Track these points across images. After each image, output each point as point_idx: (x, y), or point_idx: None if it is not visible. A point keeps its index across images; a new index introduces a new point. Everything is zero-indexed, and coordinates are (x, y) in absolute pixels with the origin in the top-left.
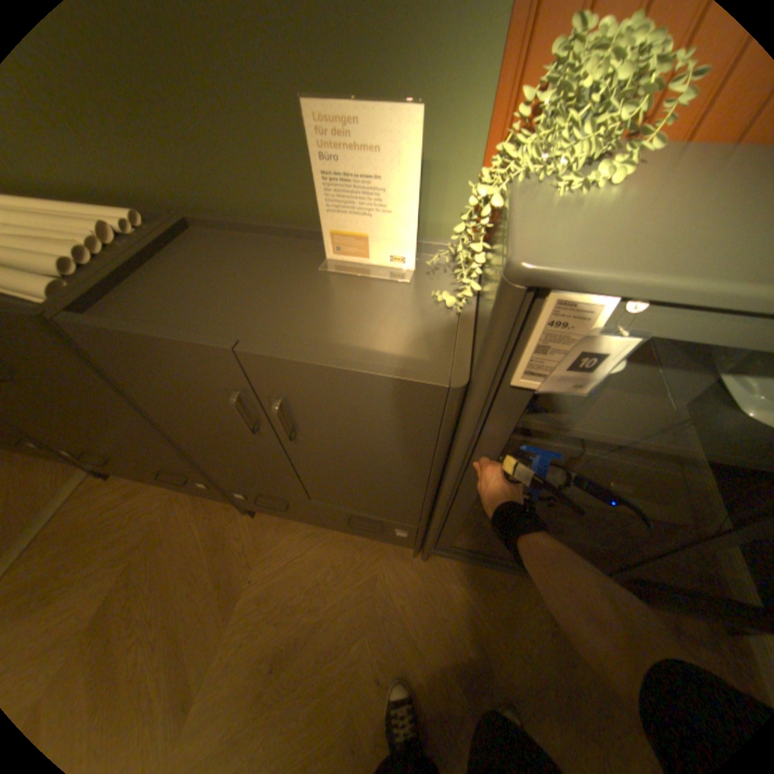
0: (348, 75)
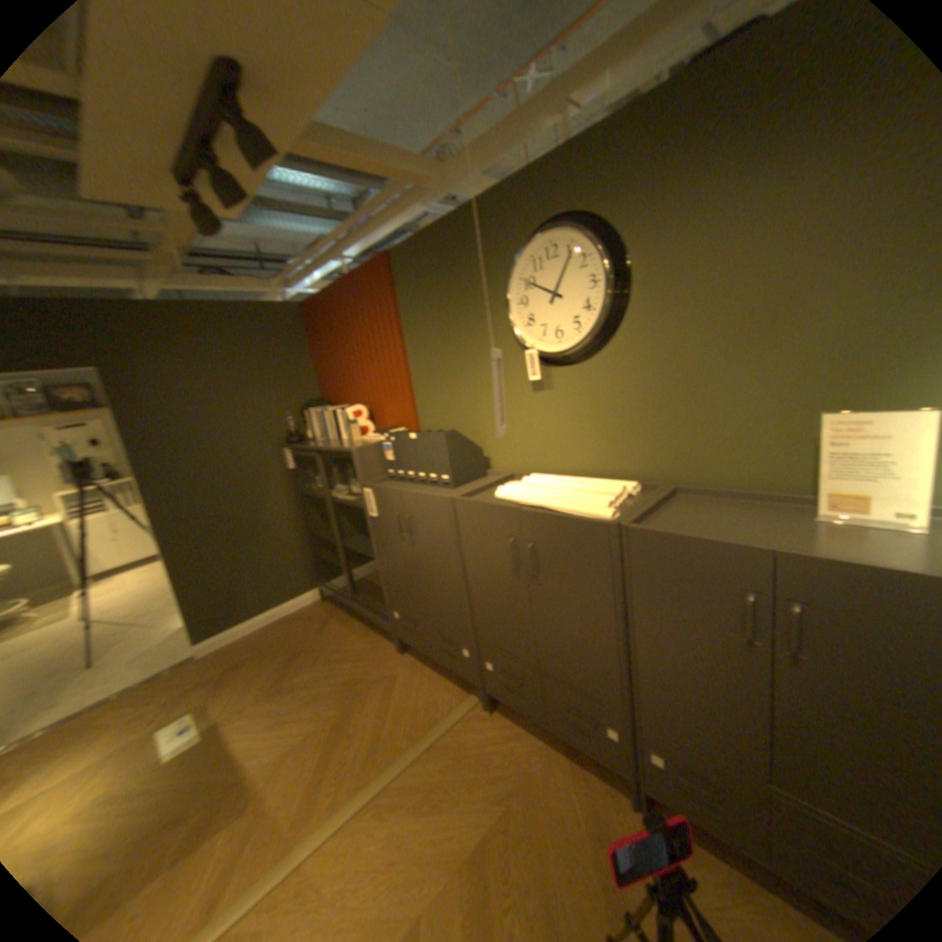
0: (849, 402)
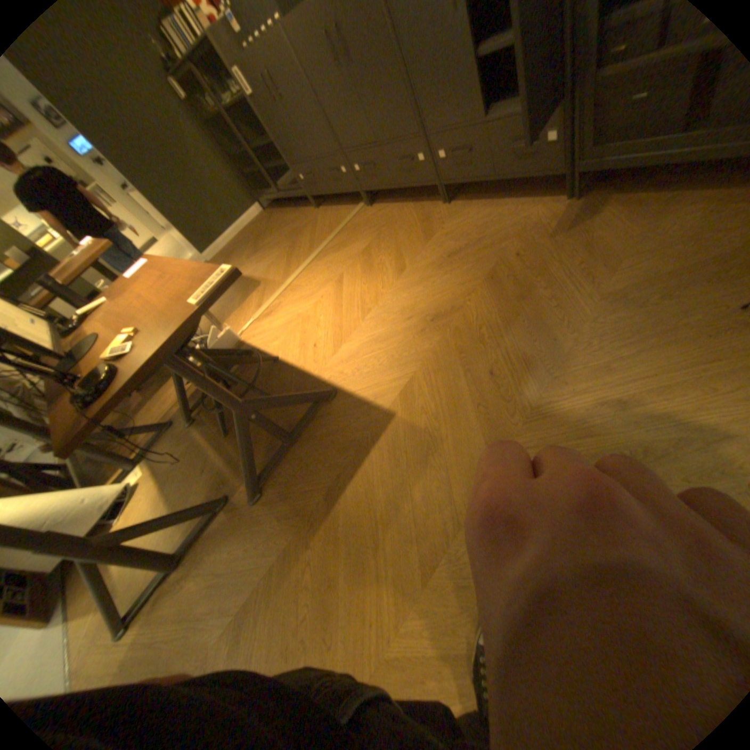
0: None
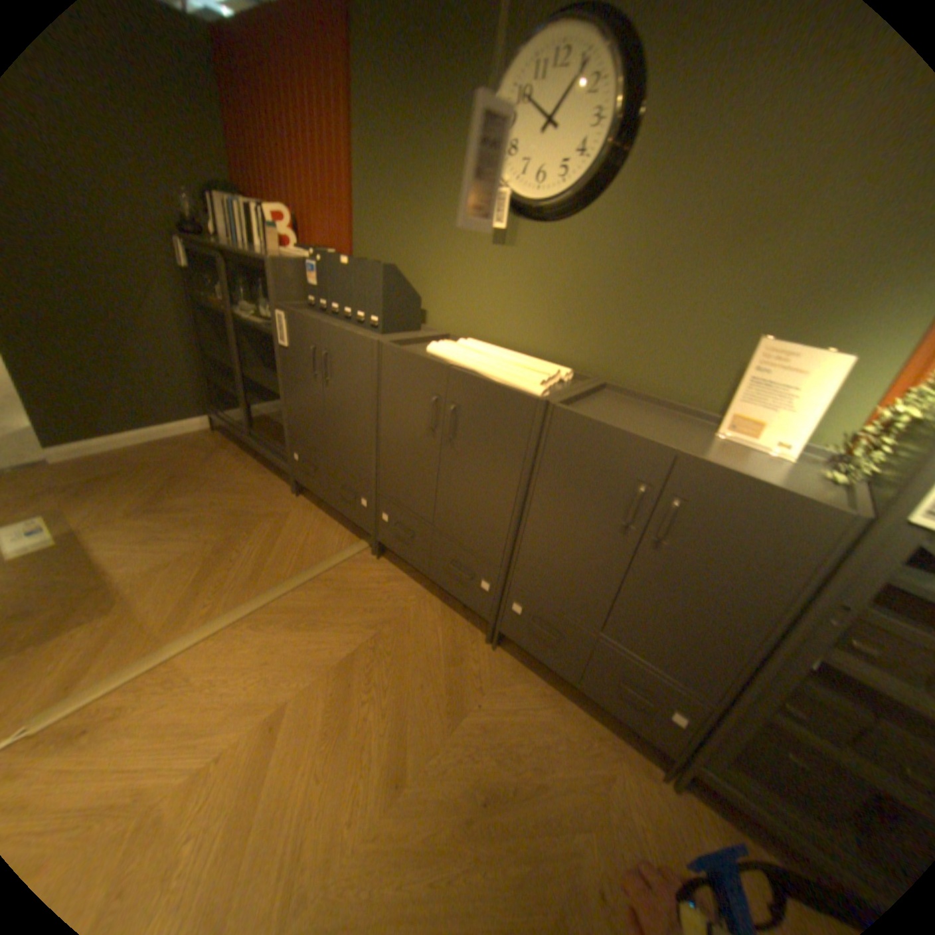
0: (787, 334)
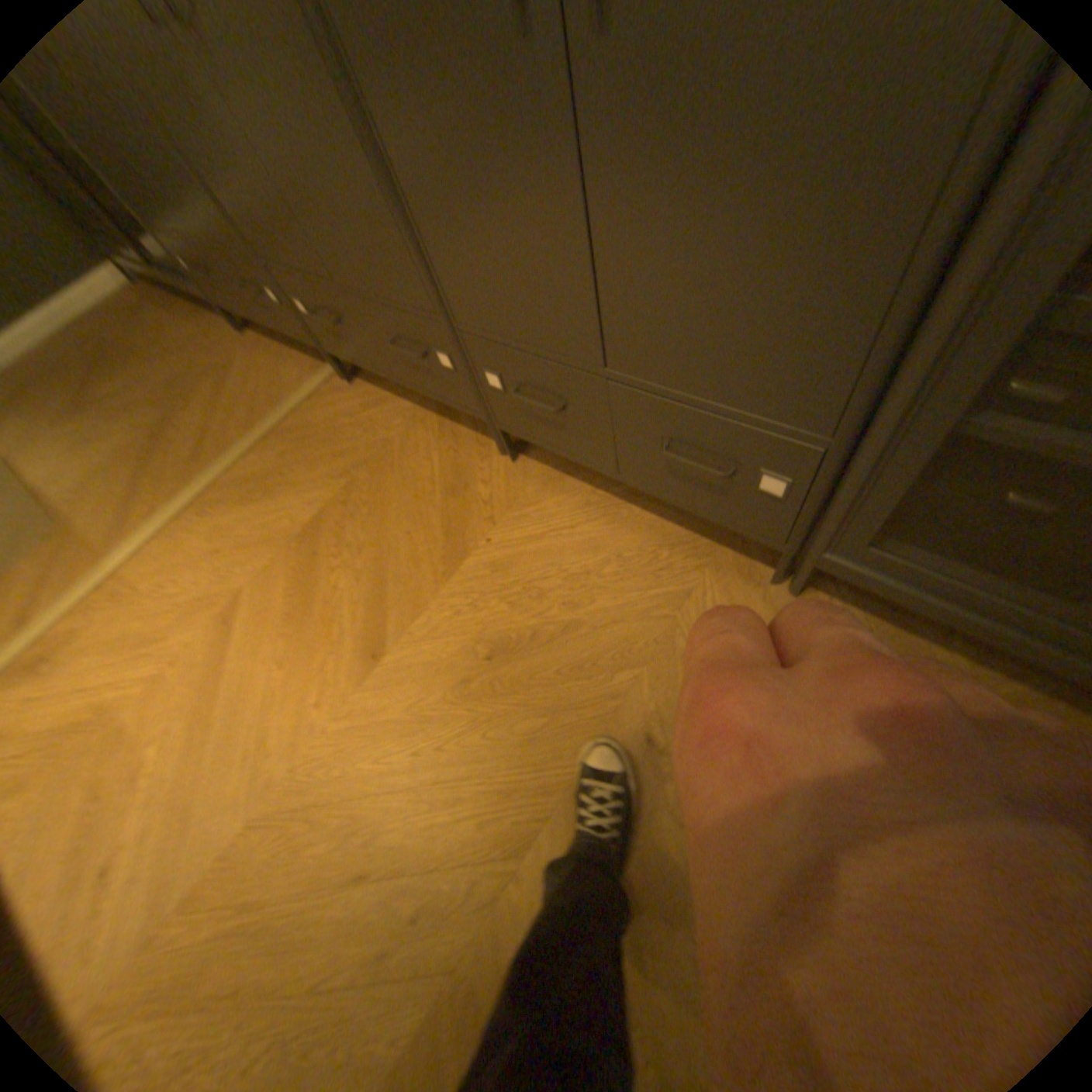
0: None
